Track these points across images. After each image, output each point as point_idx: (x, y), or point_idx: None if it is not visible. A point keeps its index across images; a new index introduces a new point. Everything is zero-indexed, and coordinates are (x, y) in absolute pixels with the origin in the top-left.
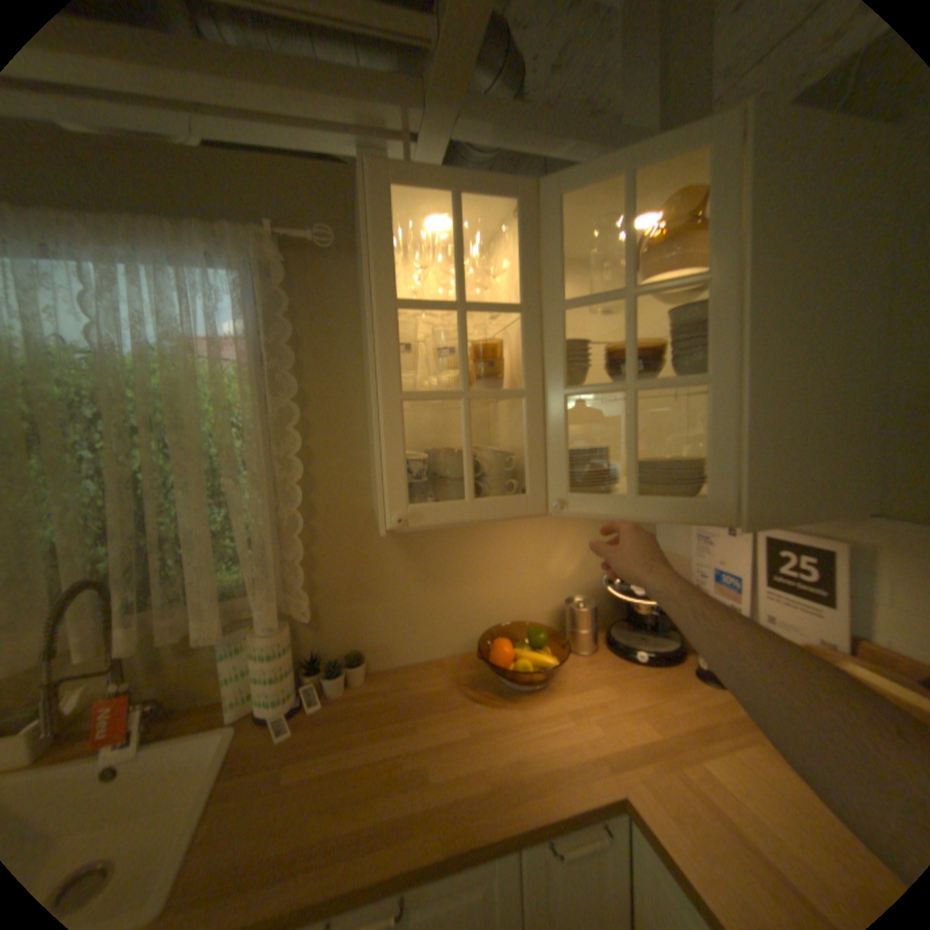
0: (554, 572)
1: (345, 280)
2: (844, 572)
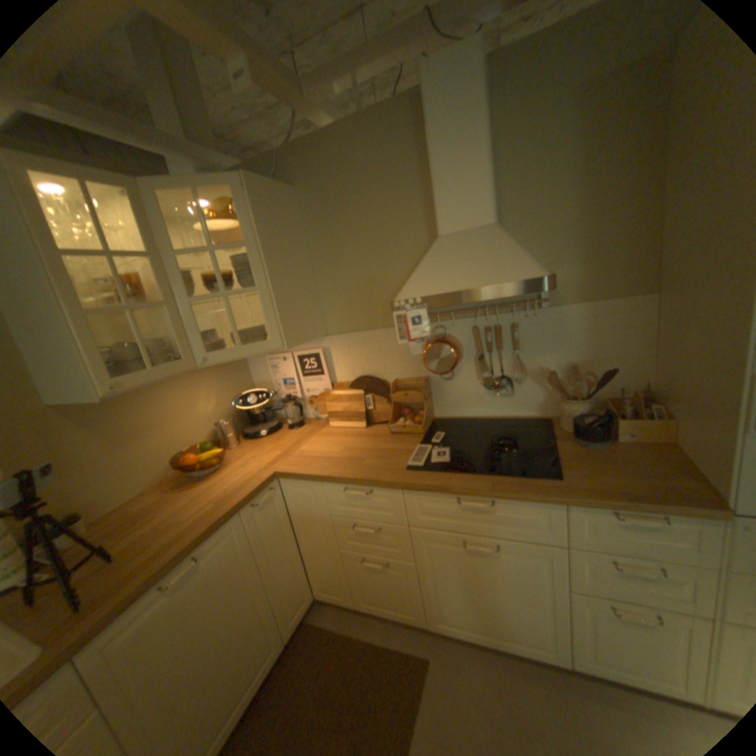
0: (201, 413)
1: None
2: (323, 360)
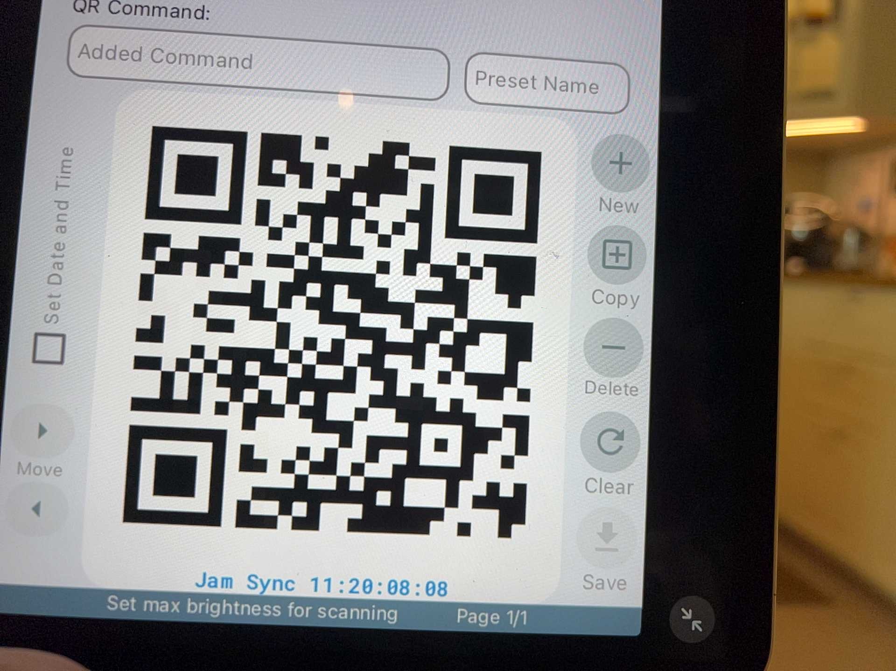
0: None
1: None
2: None
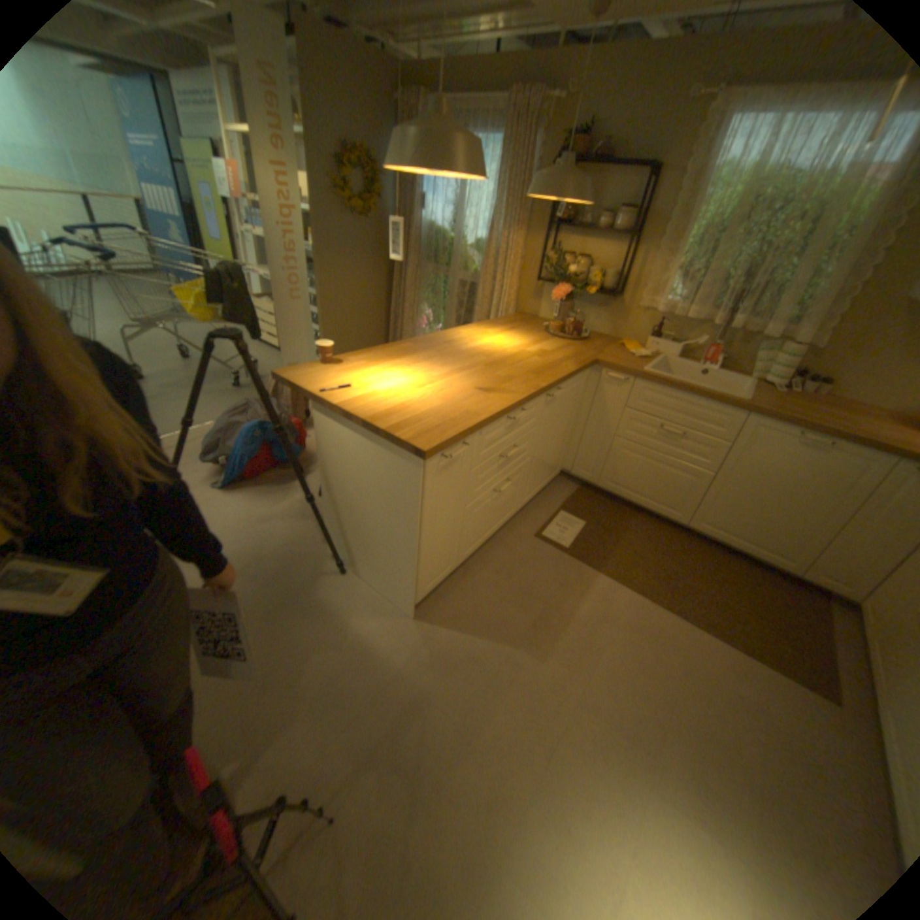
0: None
1: None
2: None
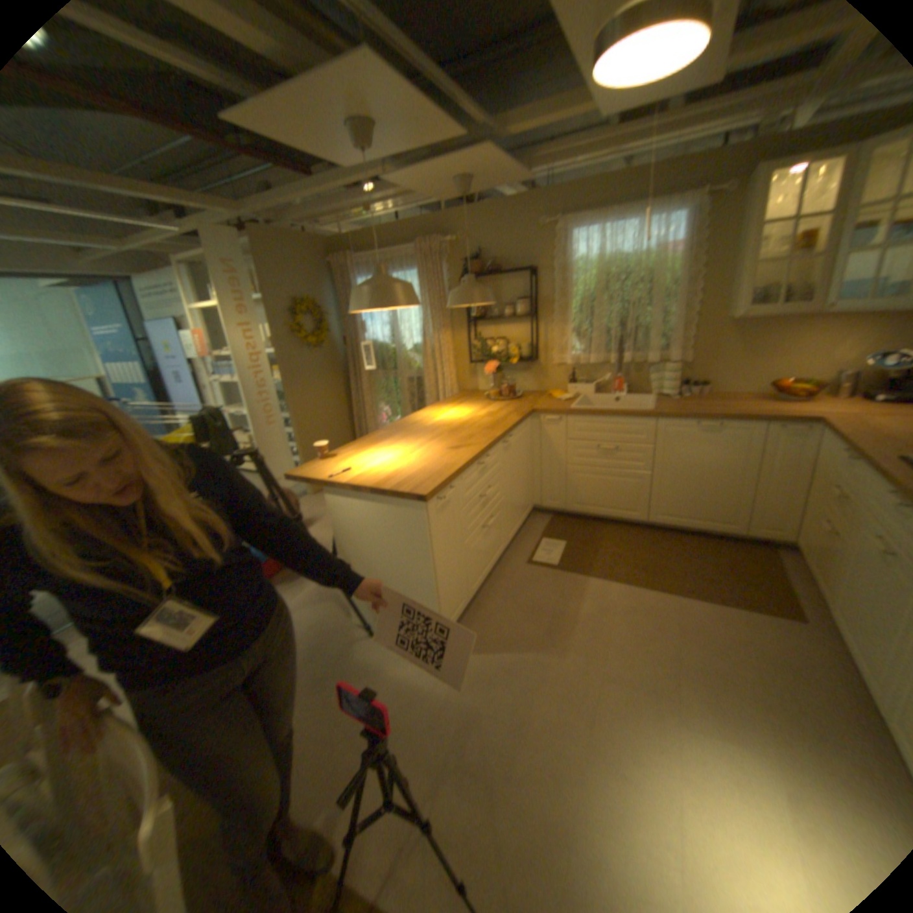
0: (837, 357)
1: (737, 202)
2: None
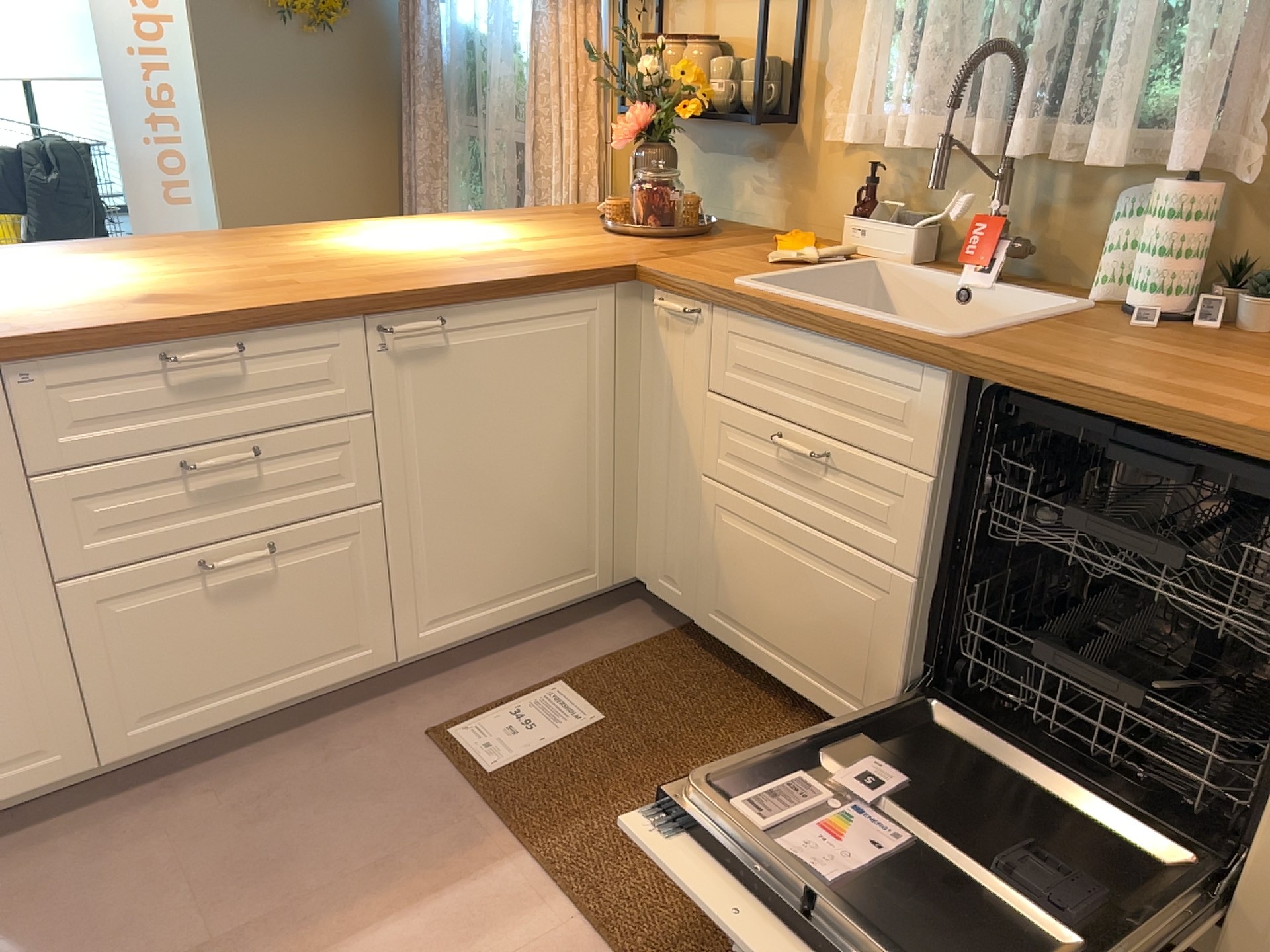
0: None
1: None
2: None
